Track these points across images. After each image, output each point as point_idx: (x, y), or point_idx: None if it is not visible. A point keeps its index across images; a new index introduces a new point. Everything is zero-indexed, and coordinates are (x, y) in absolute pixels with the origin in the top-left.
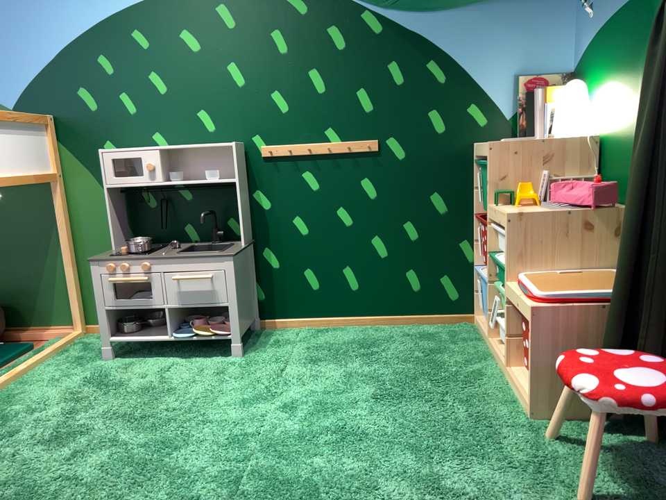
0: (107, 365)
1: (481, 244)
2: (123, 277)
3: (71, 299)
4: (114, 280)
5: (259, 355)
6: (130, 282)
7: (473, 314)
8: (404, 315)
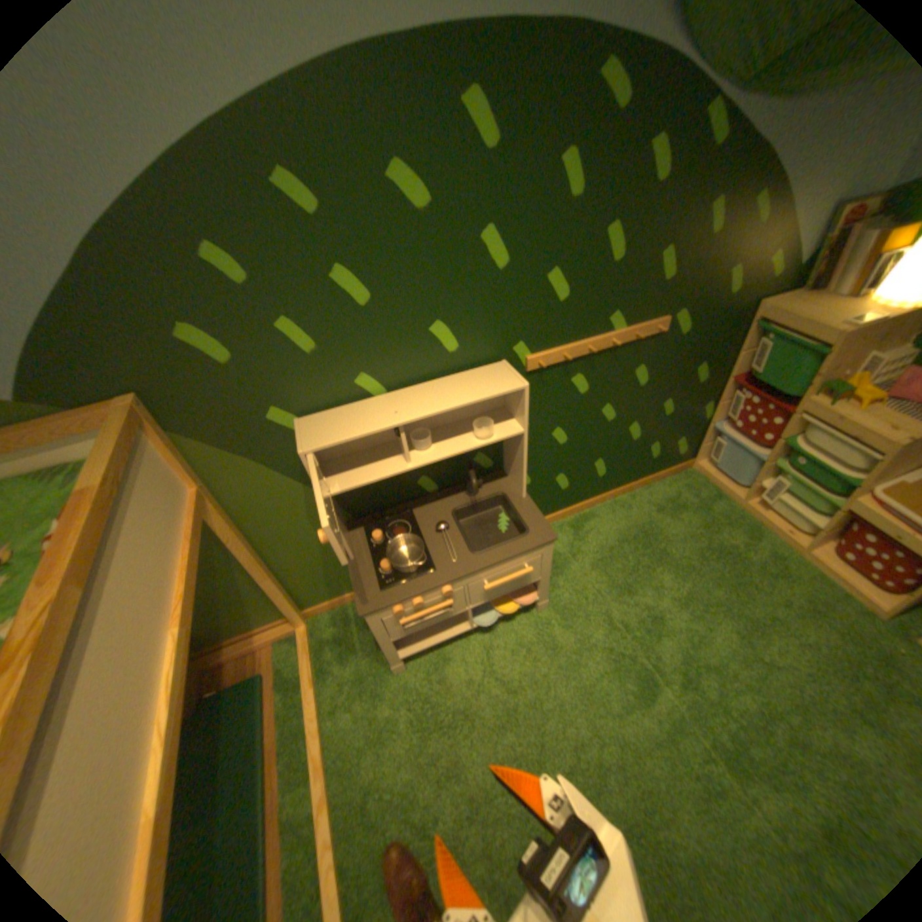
0: (410, 683)
1: (752, 418)
2: (418, 612)
3: (281, 607)
4: (409, 621)
5: (557, 595)
6: (431, 614)
7: (694, 461)
8: (639, 481)
